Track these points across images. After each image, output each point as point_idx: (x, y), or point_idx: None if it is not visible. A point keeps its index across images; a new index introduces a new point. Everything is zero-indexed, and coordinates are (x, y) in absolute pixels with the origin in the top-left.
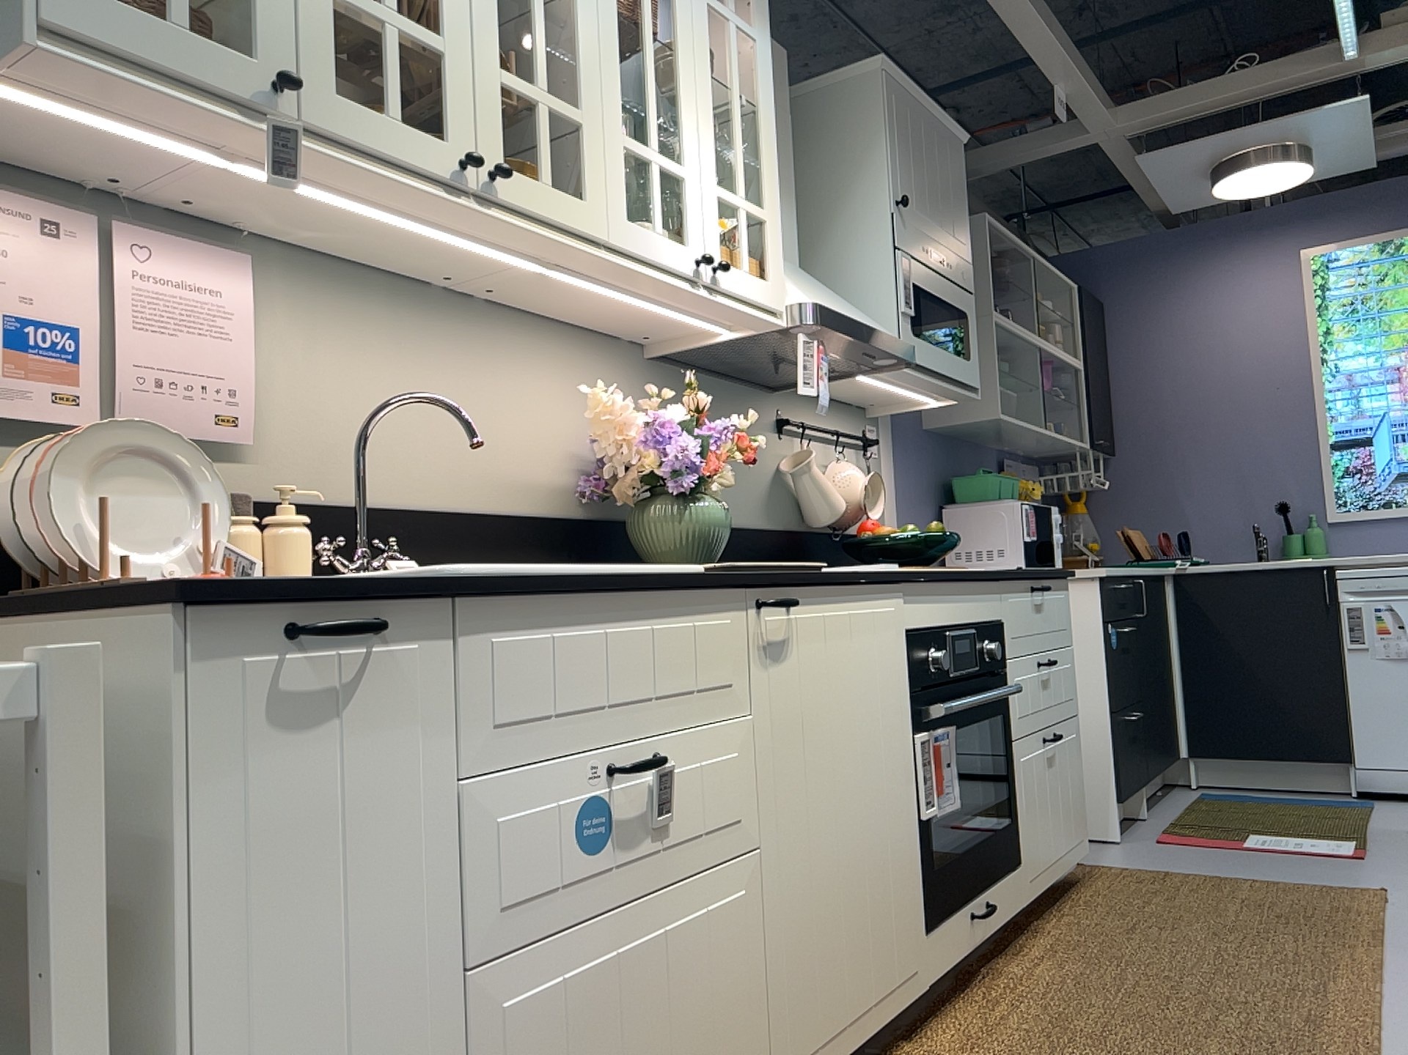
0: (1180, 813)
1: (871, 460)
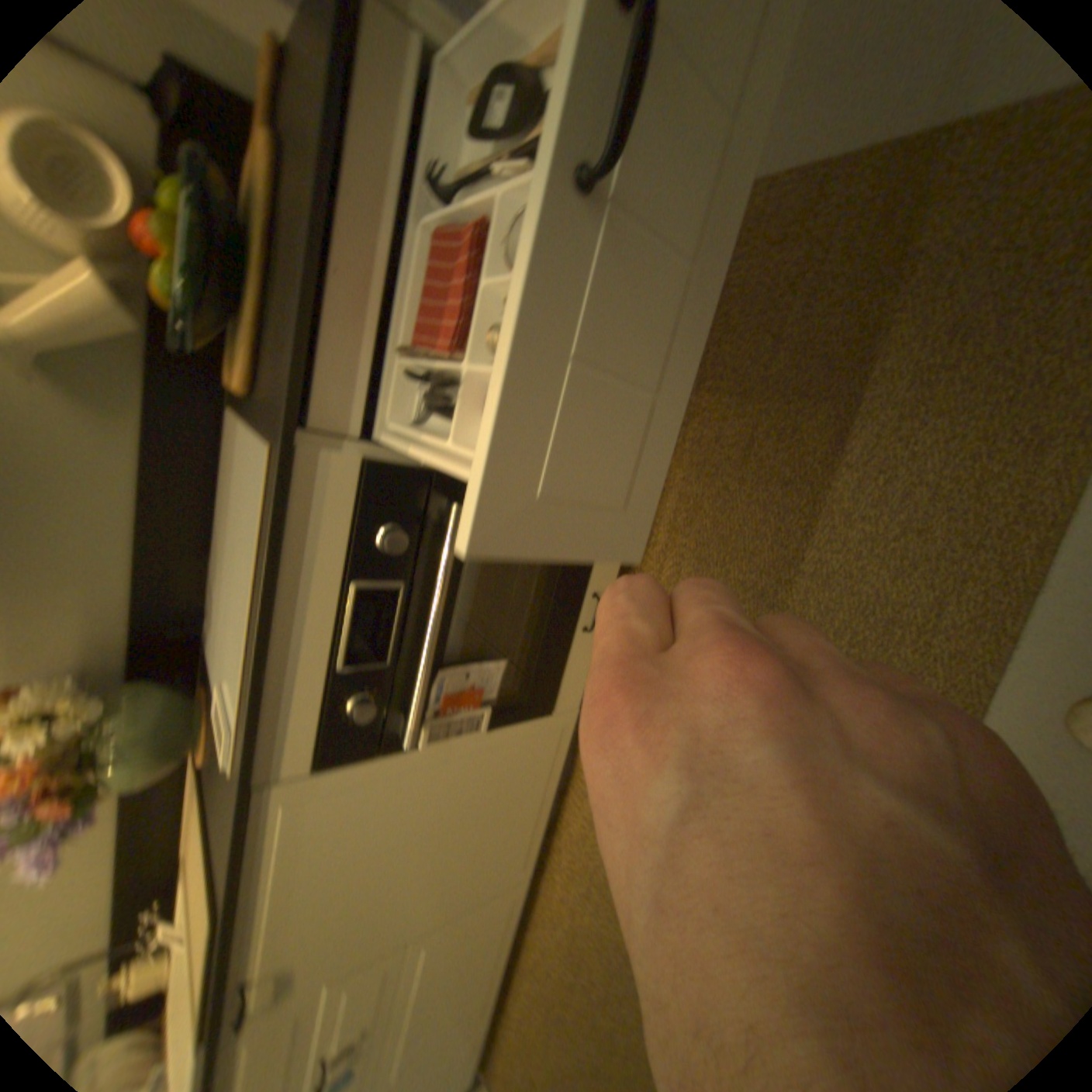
0: None
1: None
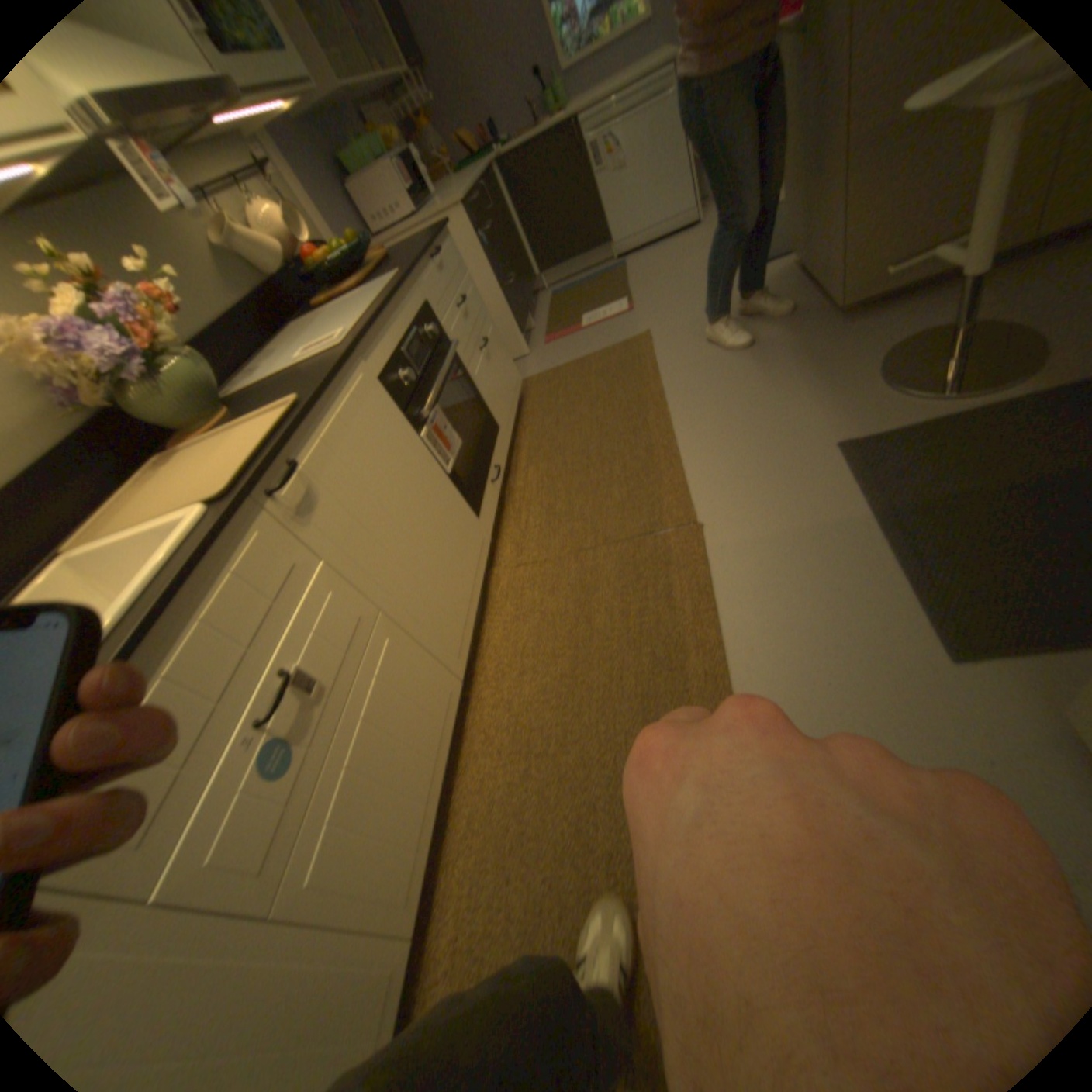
0: (549, 313)
1: (269, 179)
